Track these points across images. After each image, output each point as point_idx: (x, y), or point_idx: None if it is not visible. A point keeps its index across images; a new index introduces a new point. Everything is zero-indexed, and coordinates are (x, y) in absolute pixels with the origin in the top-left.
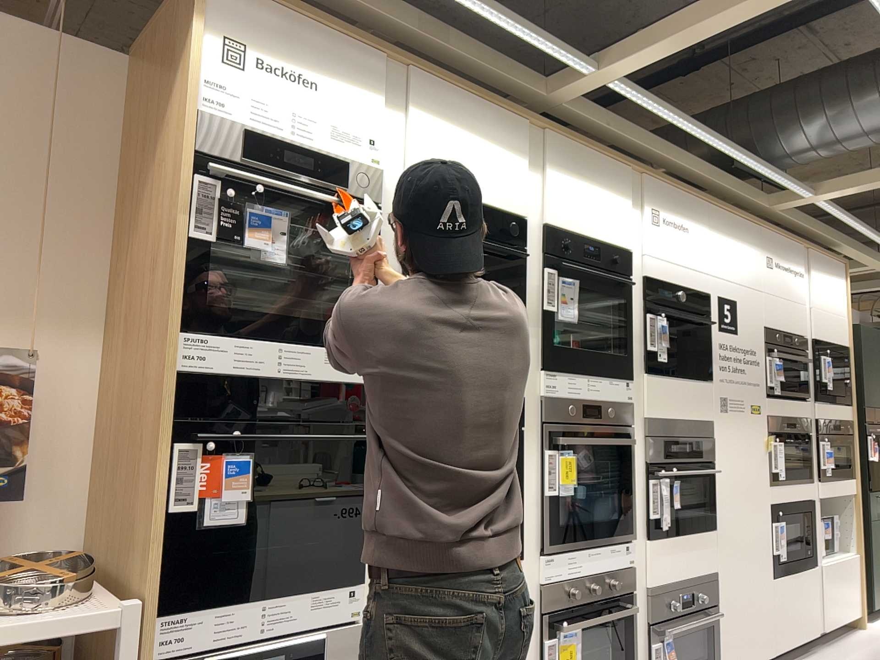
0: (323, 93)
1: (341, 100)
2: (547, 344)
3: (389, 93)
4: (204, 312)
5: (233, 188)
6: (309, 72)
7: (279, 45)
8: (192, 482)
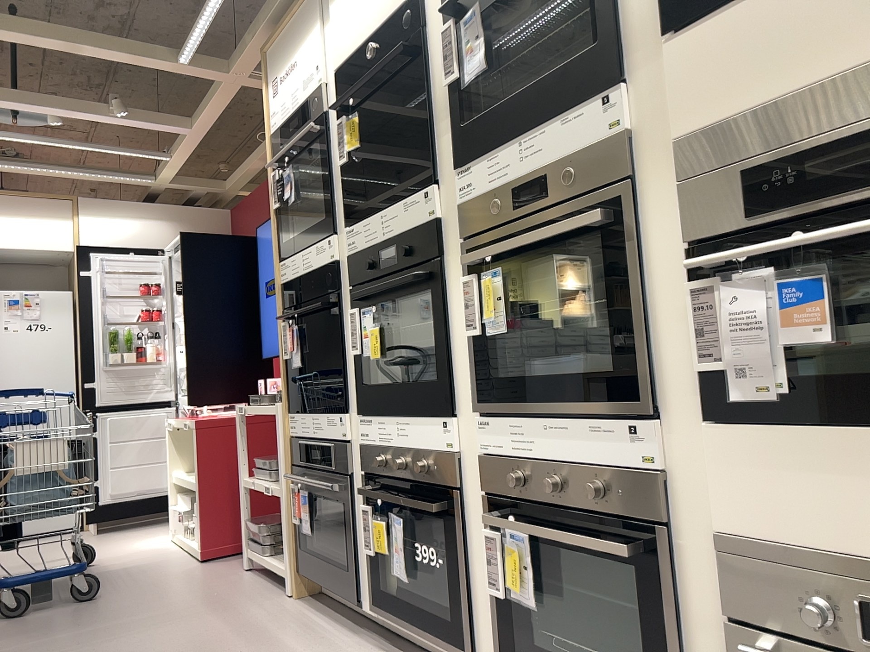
0: (294, 61)
1: (301, 54)
2: (460, 127)
3: (320, 8)
4: (279, 249)
5: (274, 170)
6: (289, 56)
7: (280, 56)
8: (283, 347)
